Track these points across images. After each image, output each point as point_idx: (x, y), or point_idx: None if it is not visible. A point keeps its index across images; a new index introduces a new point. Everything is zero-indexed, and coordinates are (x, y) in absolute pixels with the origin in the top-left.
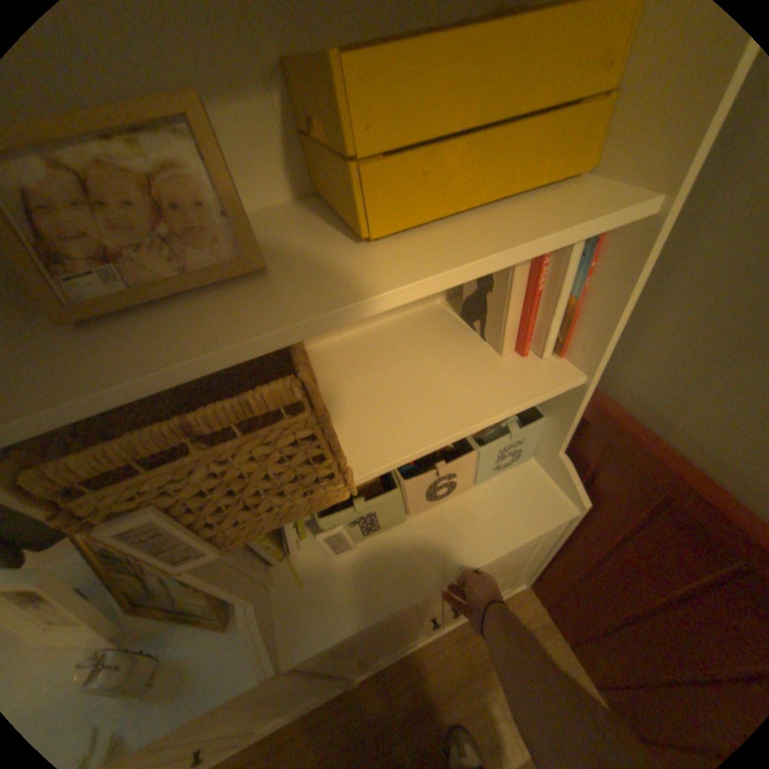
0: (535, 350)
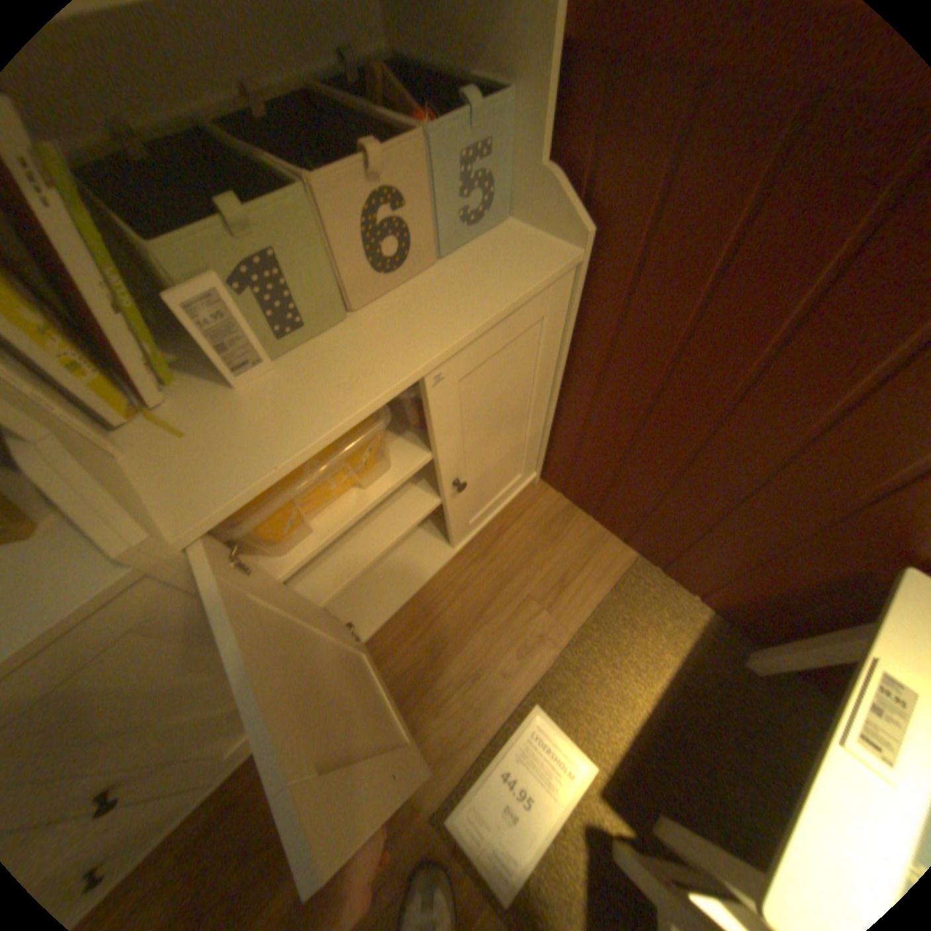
0: None
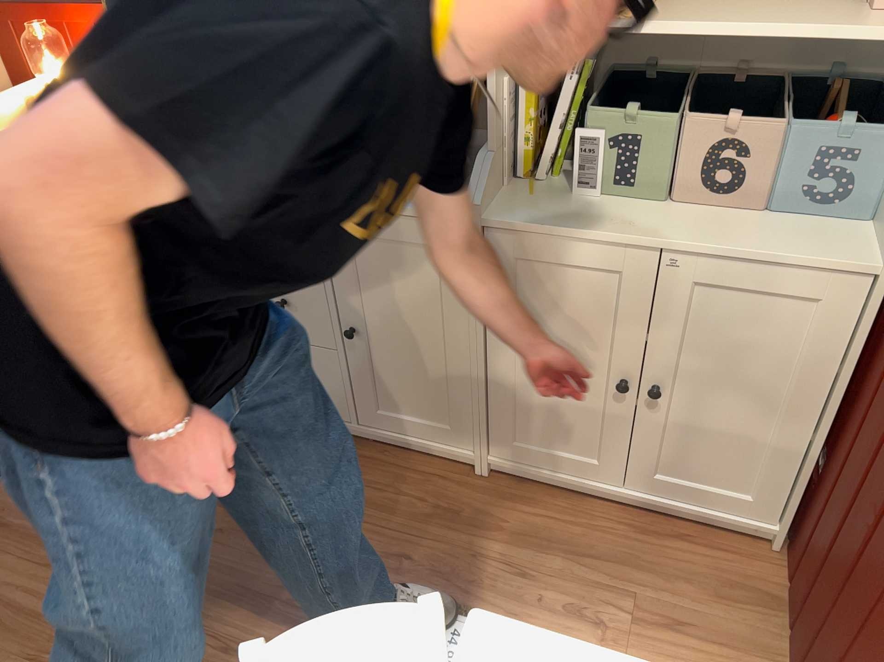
0: None
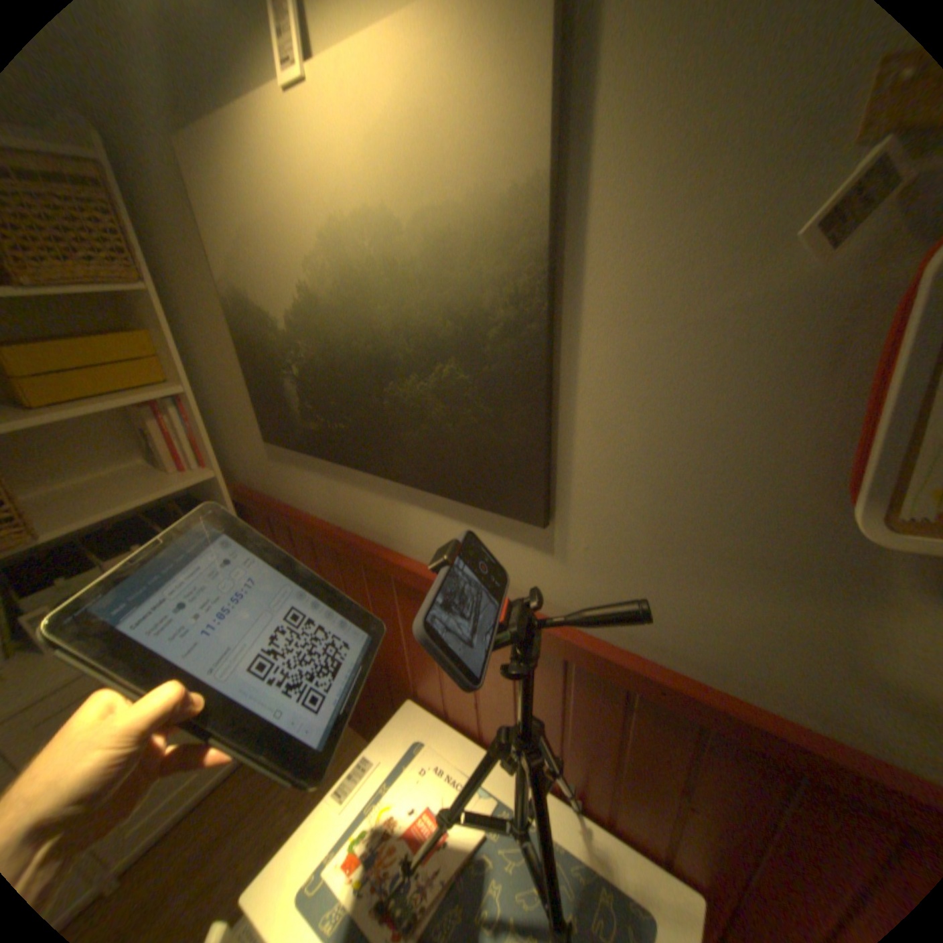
0: (186, 468)
